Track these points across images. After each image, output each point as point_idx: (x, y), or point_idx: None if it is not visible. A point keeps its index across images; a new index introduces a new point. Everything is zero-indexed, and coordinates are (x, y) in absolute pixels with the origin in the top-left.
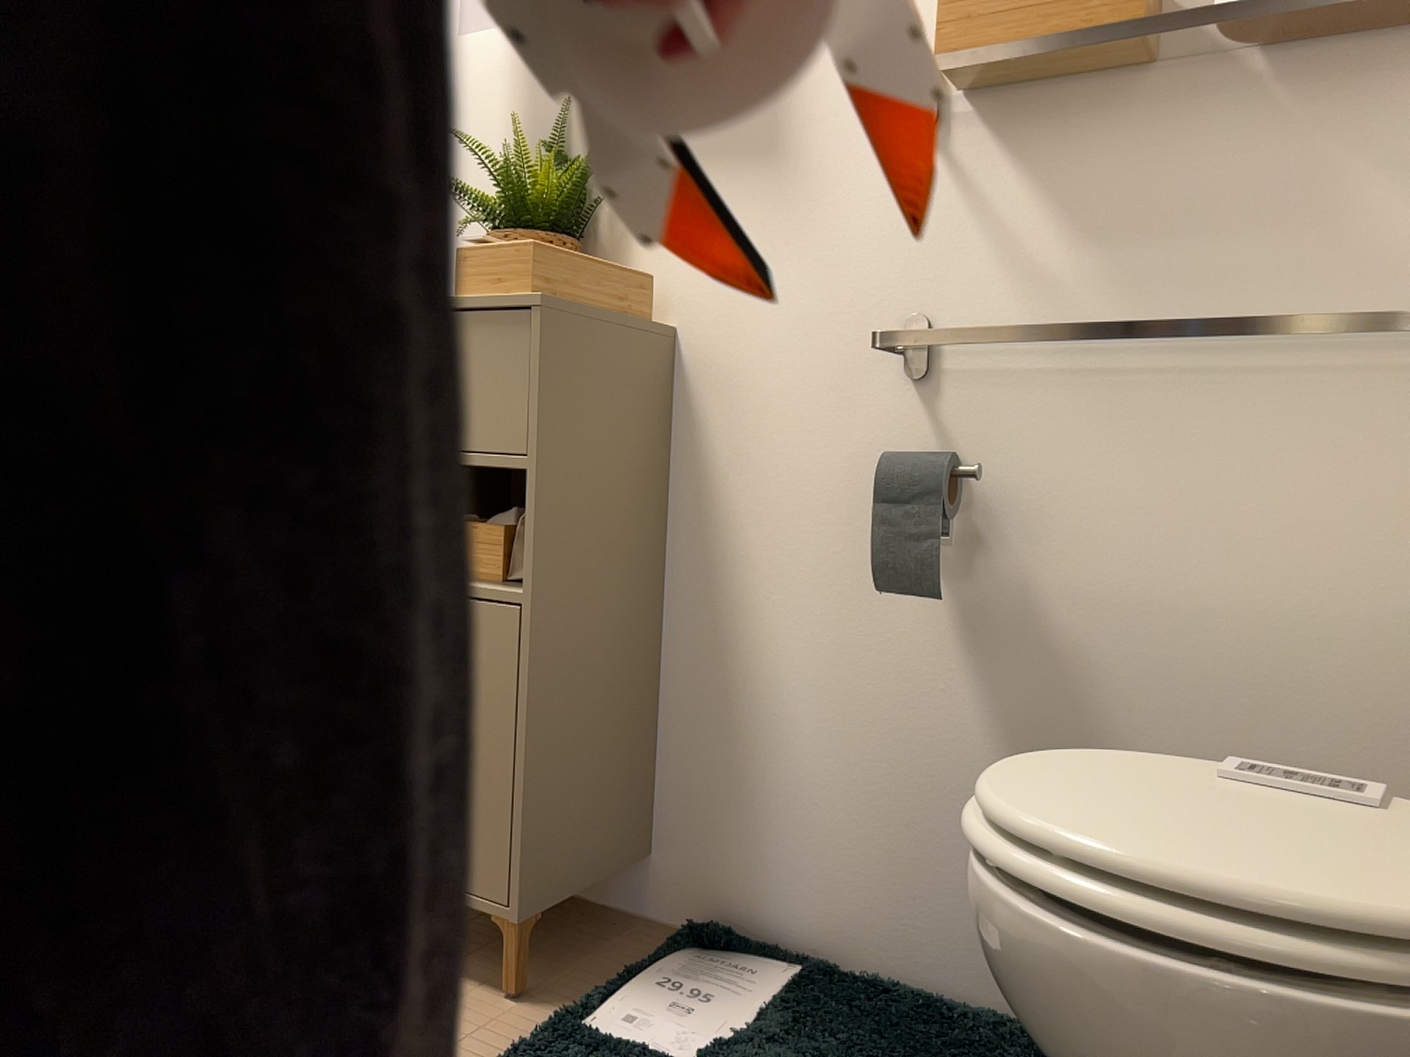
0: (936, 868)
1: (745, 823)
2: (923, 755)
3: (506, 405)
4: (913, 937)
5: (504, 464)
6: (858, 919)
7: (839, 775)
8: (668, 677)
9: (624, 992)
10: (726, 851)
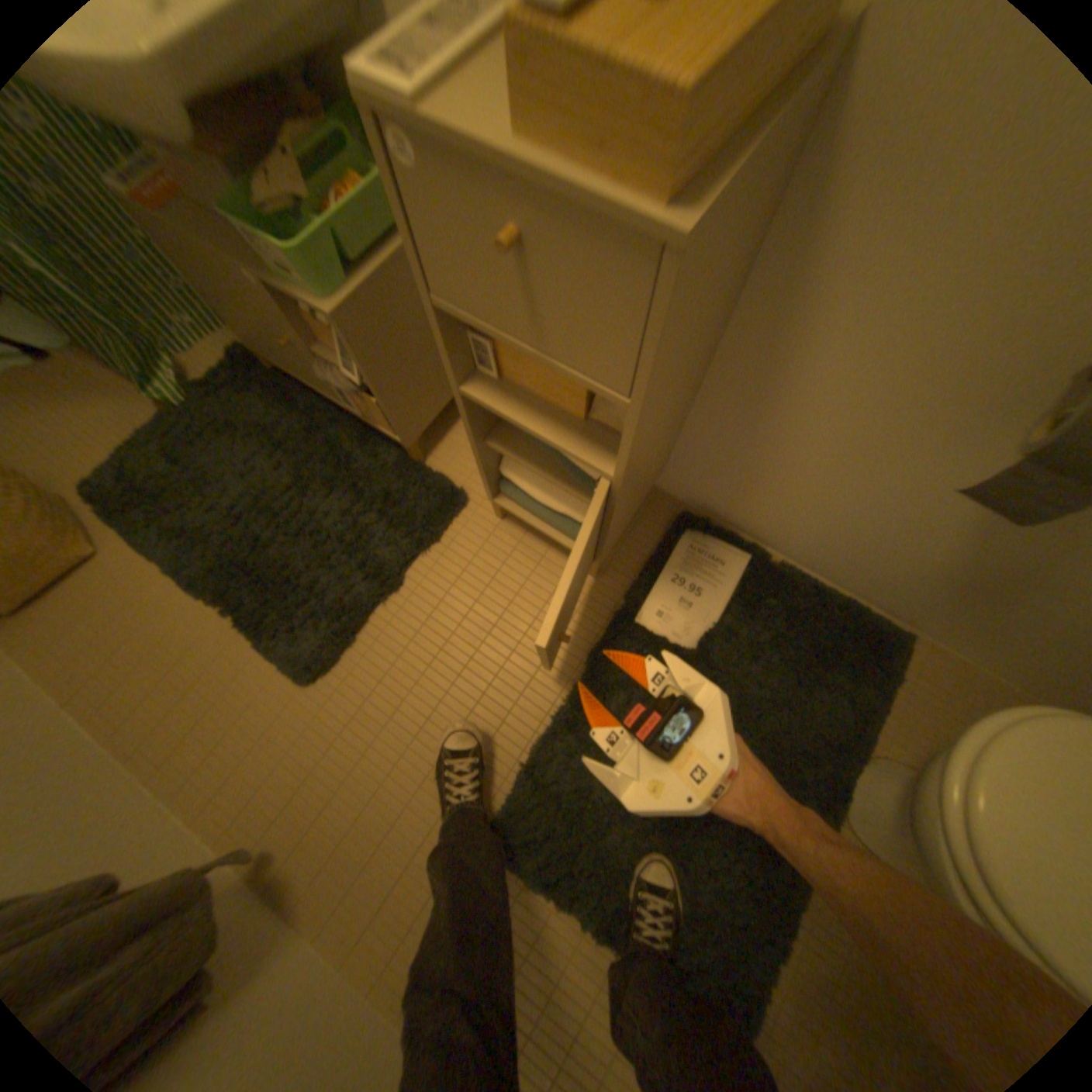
0: (865, 551)
1: (739, 484)
2: (900, 517)
3: (610, 340)
4: (827, 560)
5: (605, 390)
6: (795, 542)
7: (823, 497)
8: (706, 400)
9: (657, 587)
10: (720, 488)
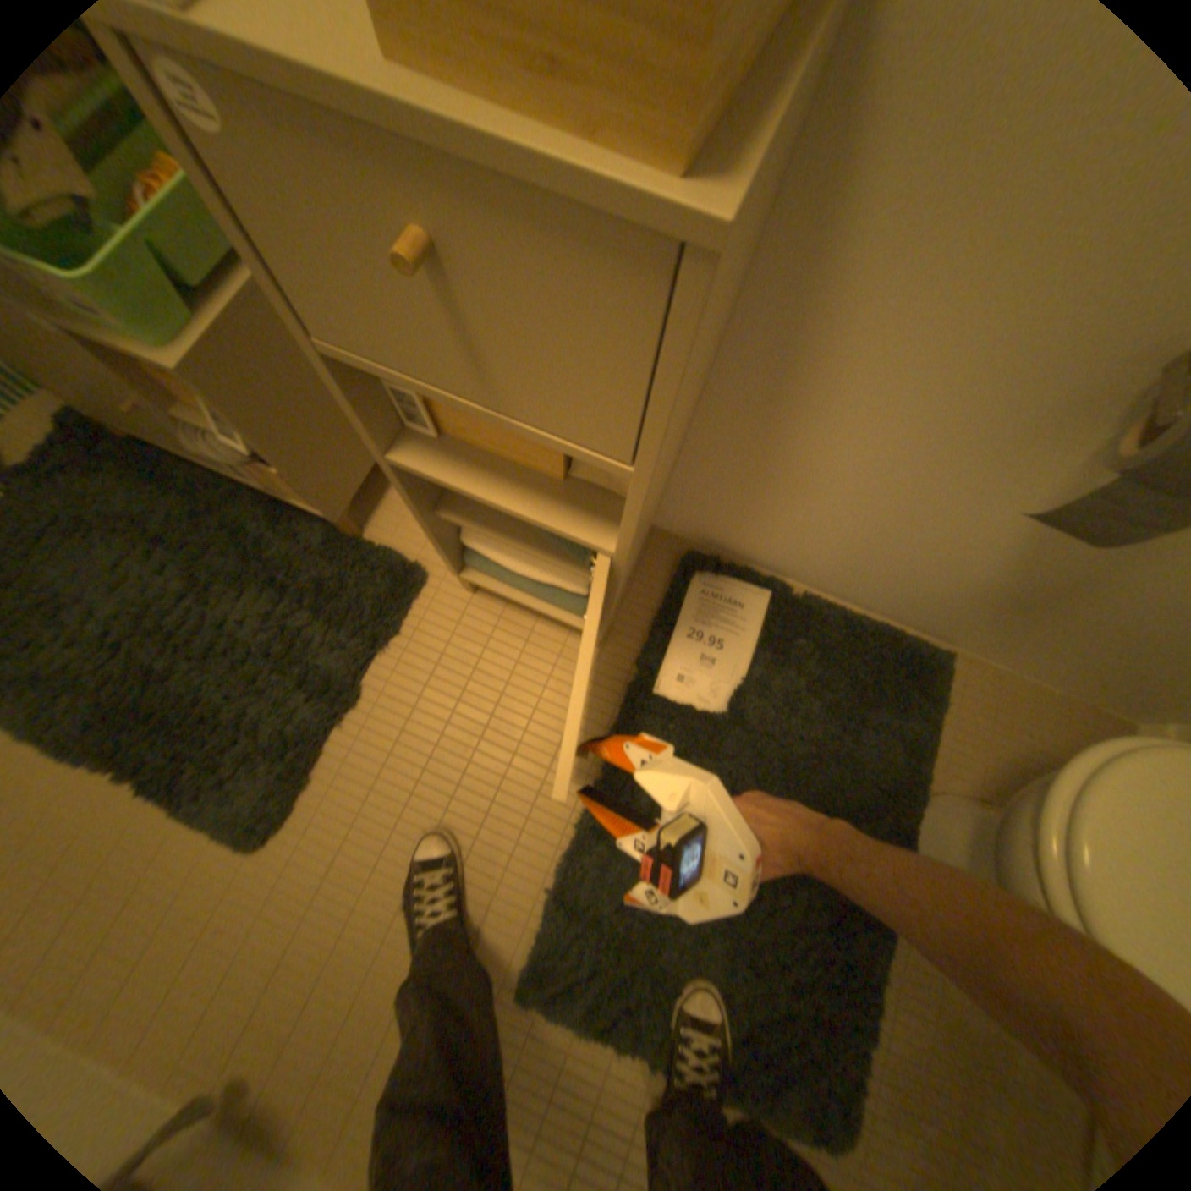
0: (897, 574)
1: (750, 515)
2: (938, 536)
3: (597, 389)
4: (855, 585)
5: (593, 454)
6: (818, 570)
7: (850, 522)
8: (704, 424)
9: (671, 647)
10: (727, 520)
